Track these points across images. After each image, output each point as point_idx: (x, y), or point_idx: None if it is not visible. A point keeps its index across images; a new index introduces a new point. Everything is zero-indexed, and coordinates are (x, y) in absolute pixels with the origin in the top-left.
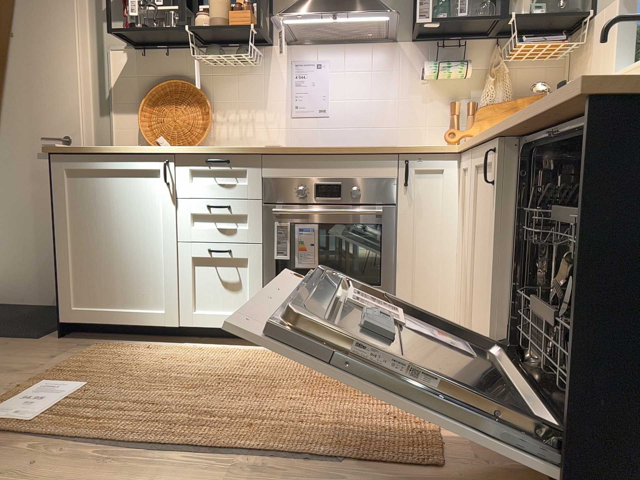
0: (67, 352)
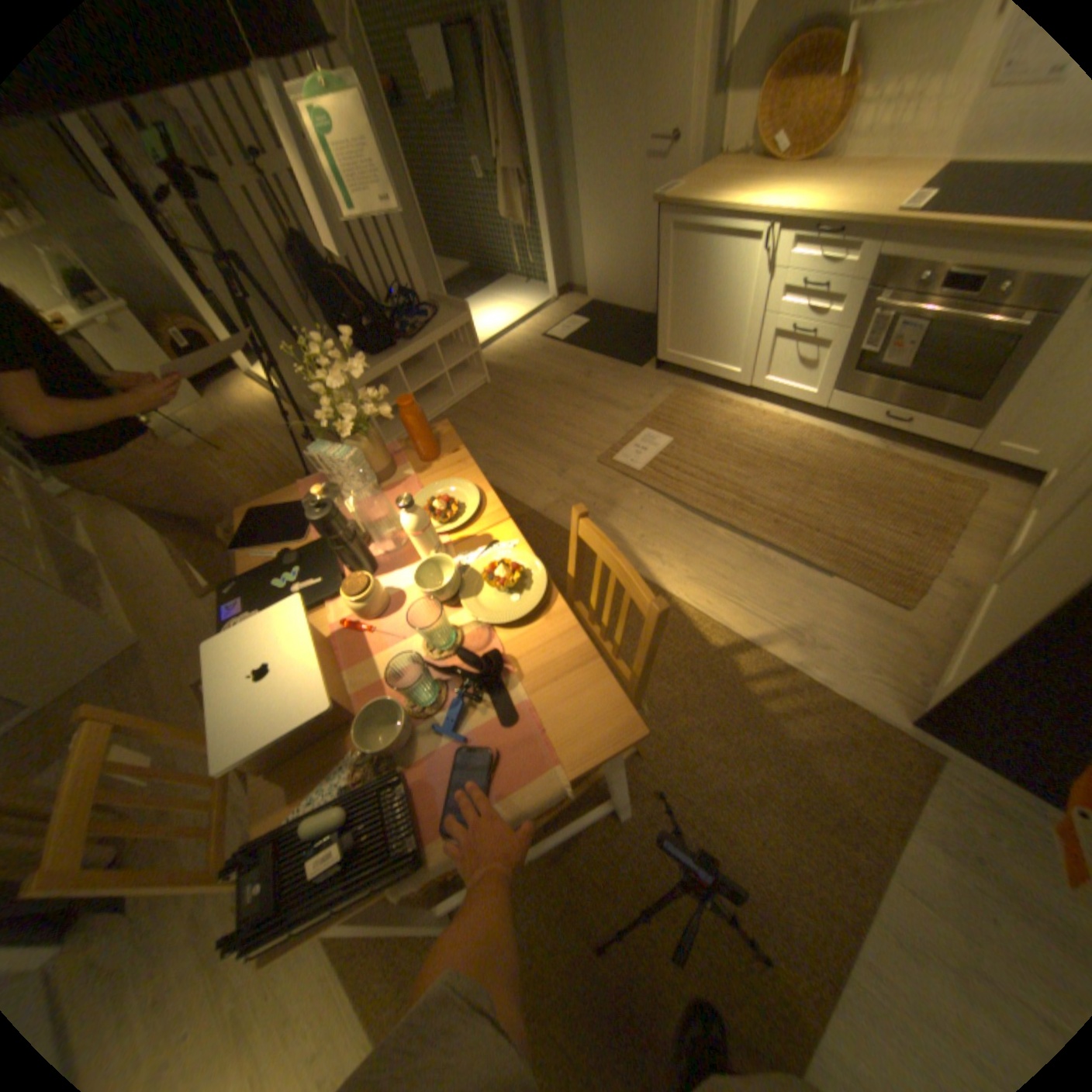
0: (660, 391)
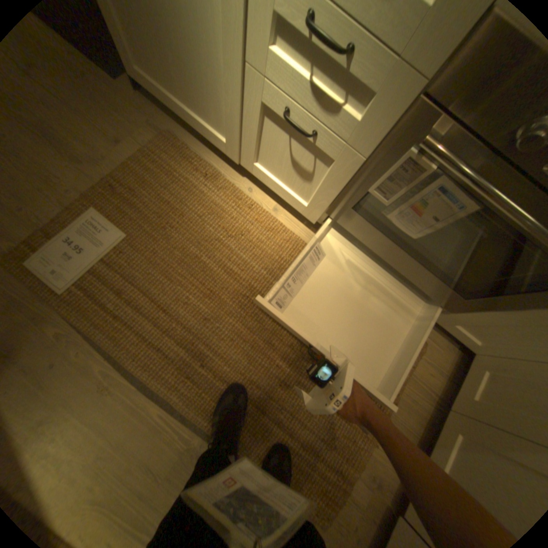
0: (134, 134)
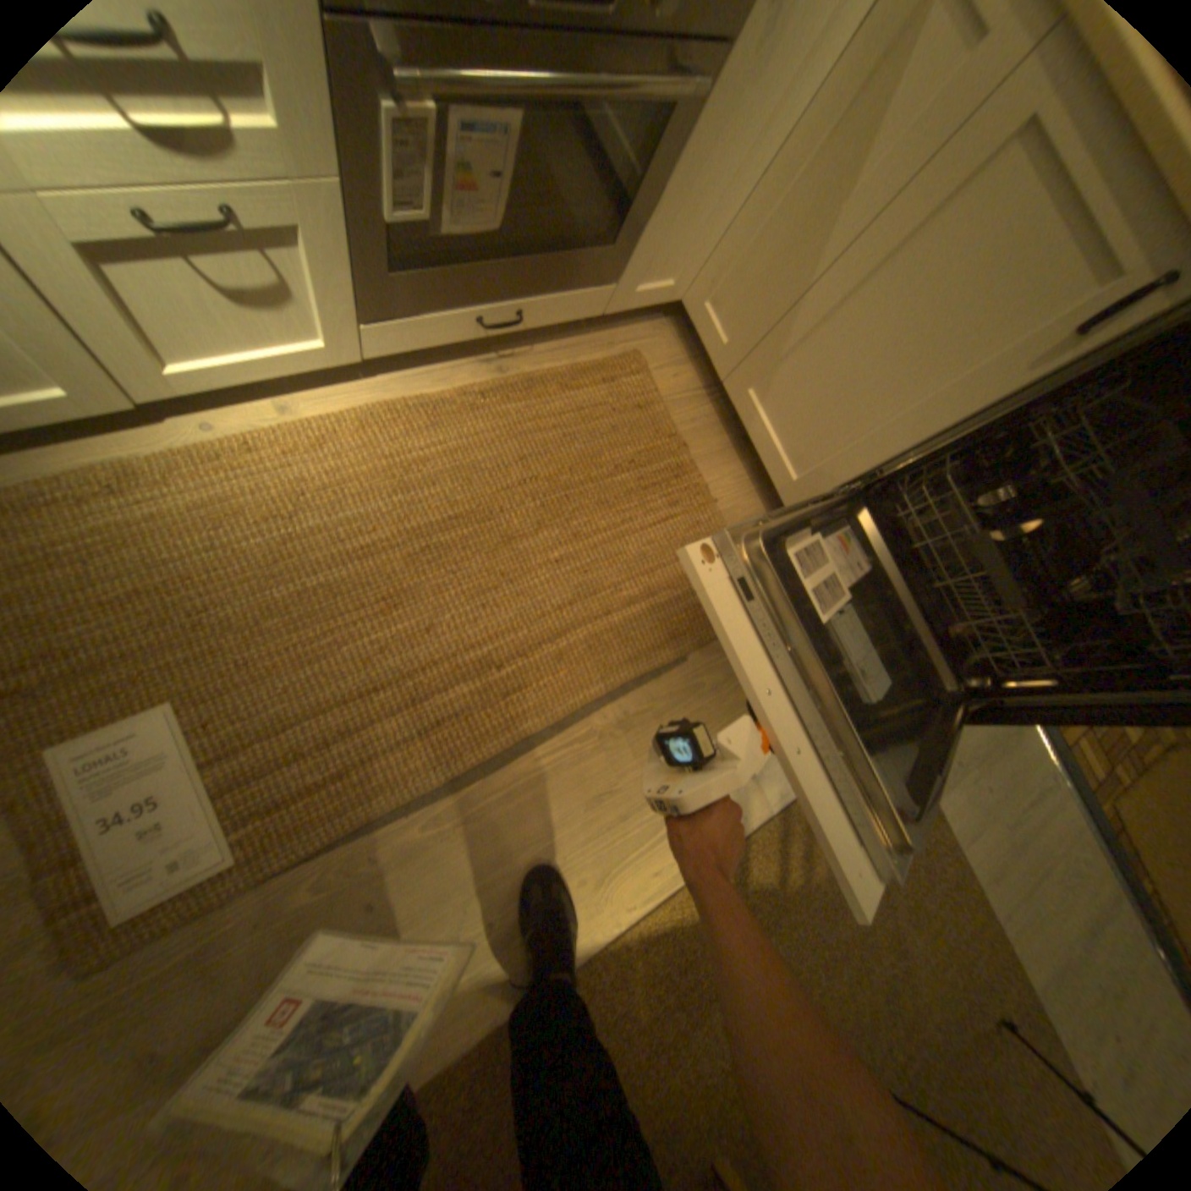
0: None
